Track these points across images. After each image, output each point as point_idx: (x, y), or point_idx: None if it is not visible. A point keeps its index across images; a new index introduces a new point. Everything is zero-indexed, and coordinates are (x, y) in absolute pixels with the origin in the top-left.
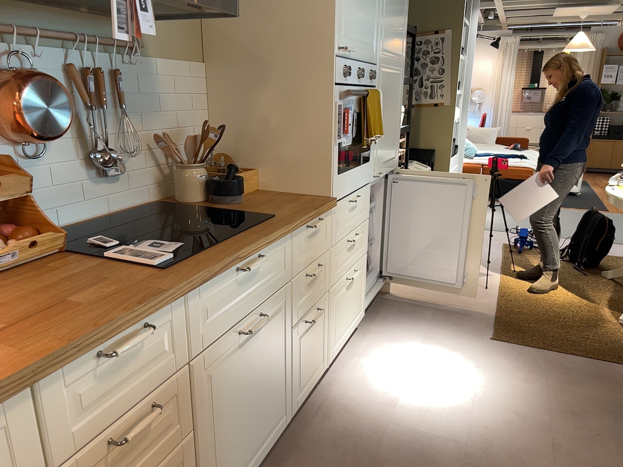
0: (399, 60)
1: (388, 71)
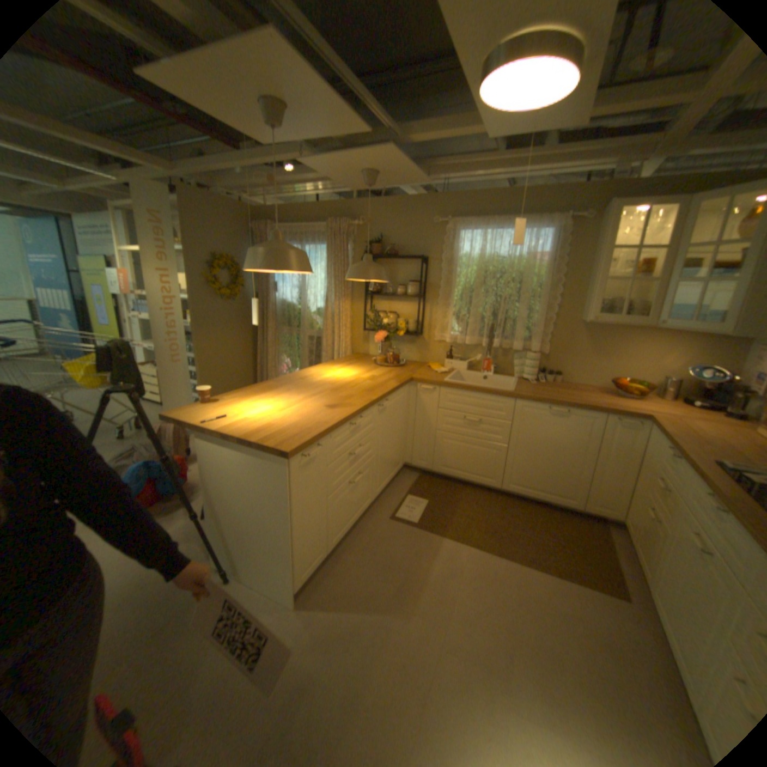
0: None
1: None
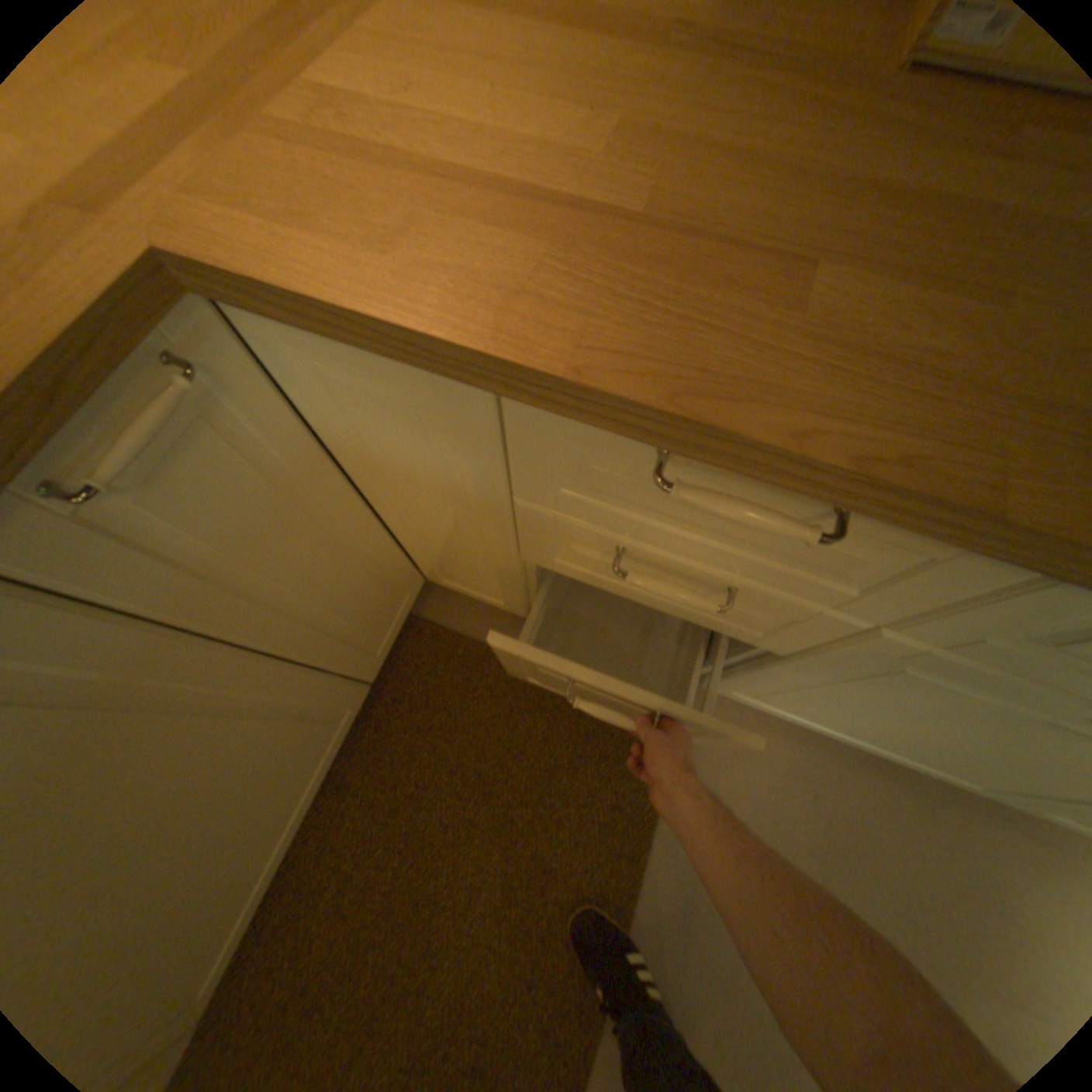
0: None
1: None
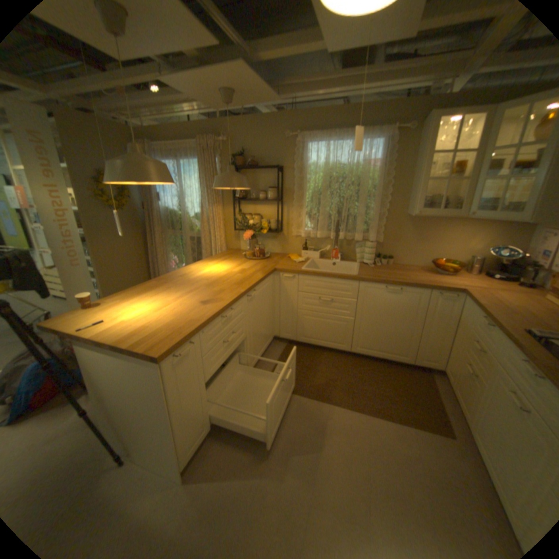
0: None
1: None
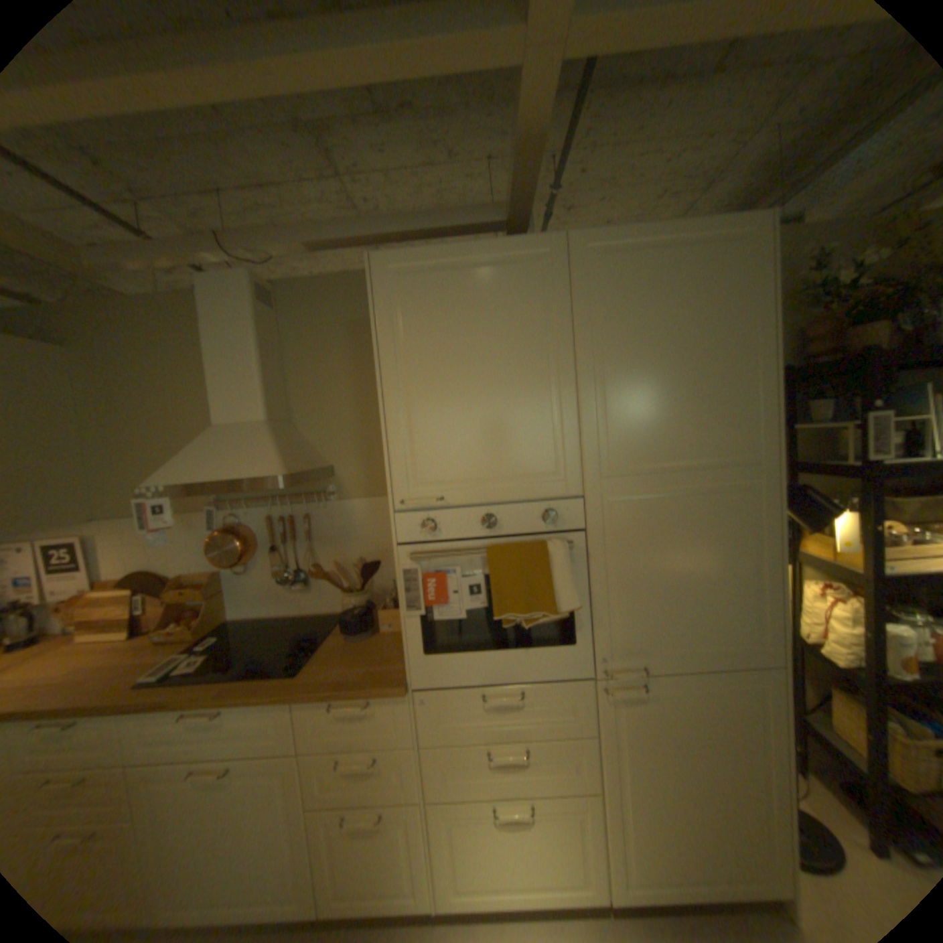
0: (732, 465)
1: (654, 495)
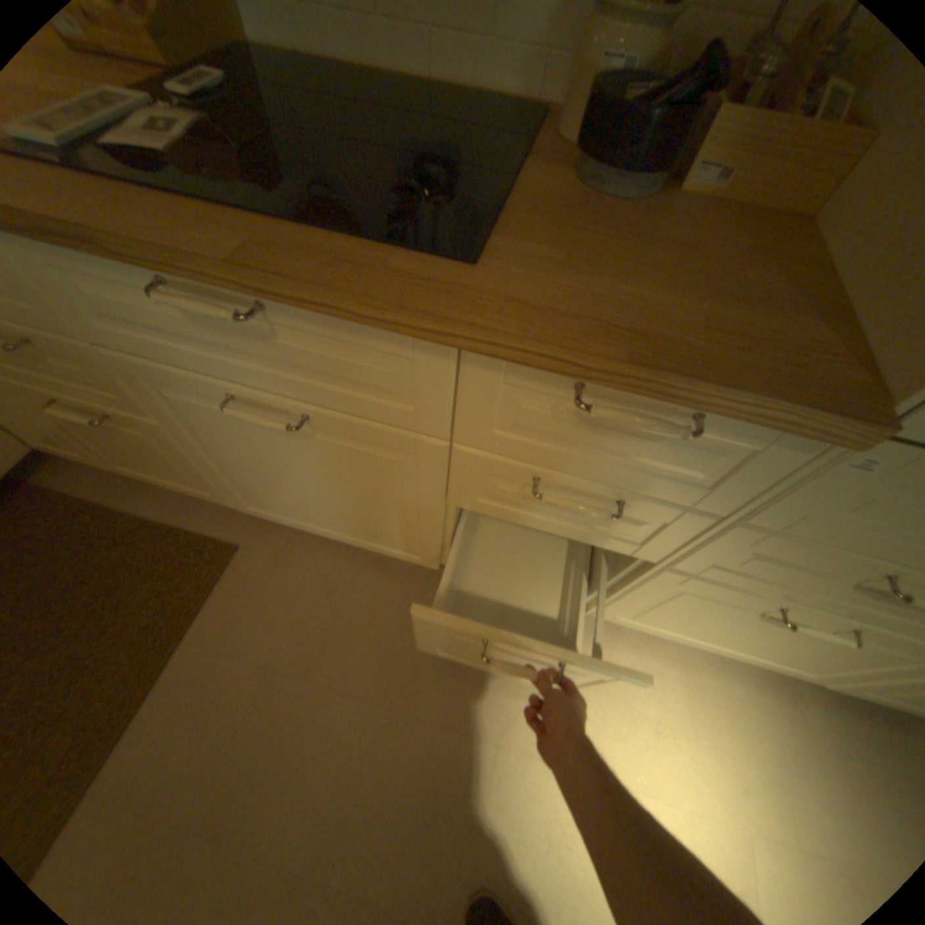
0: None
1: None
